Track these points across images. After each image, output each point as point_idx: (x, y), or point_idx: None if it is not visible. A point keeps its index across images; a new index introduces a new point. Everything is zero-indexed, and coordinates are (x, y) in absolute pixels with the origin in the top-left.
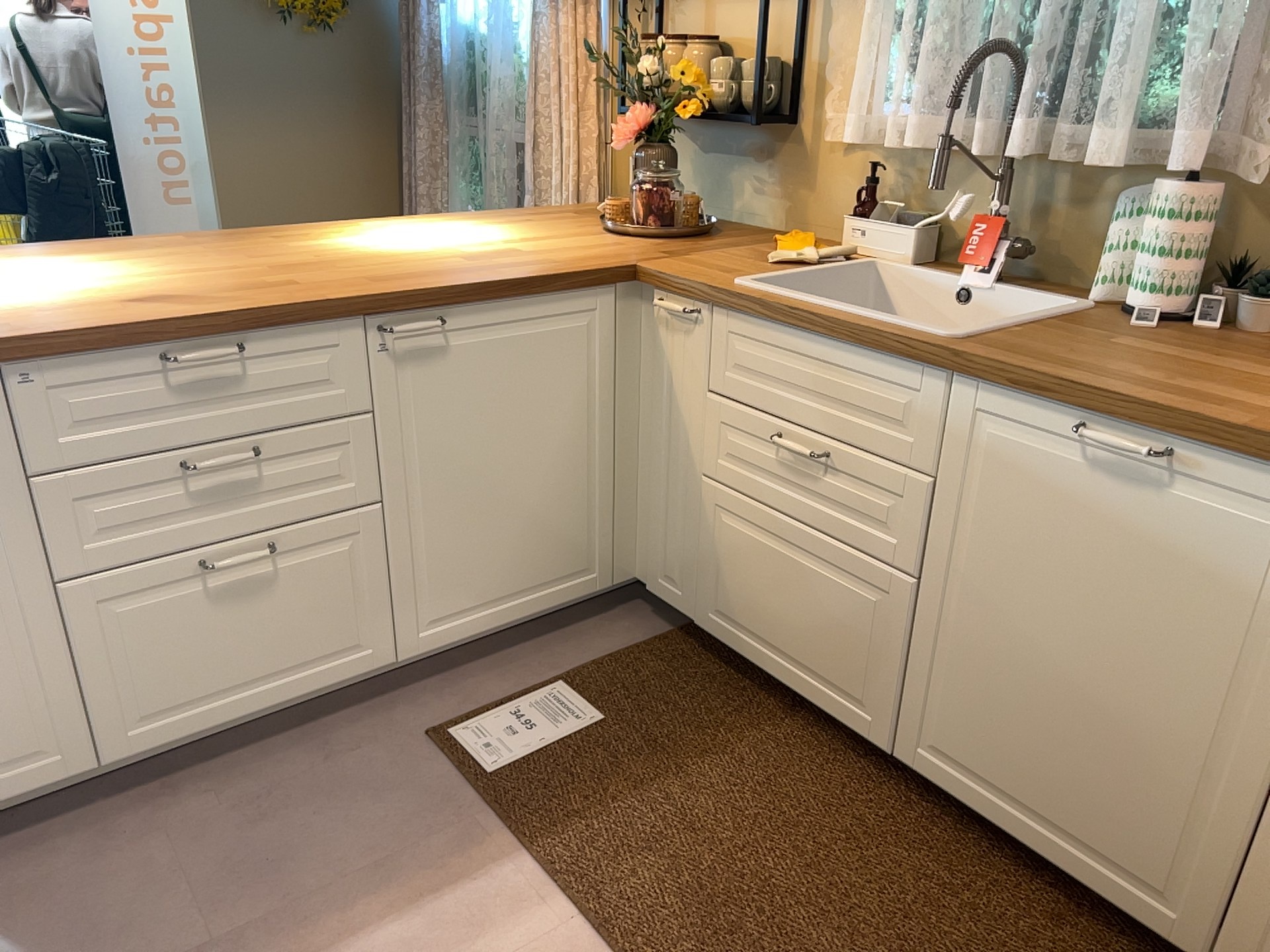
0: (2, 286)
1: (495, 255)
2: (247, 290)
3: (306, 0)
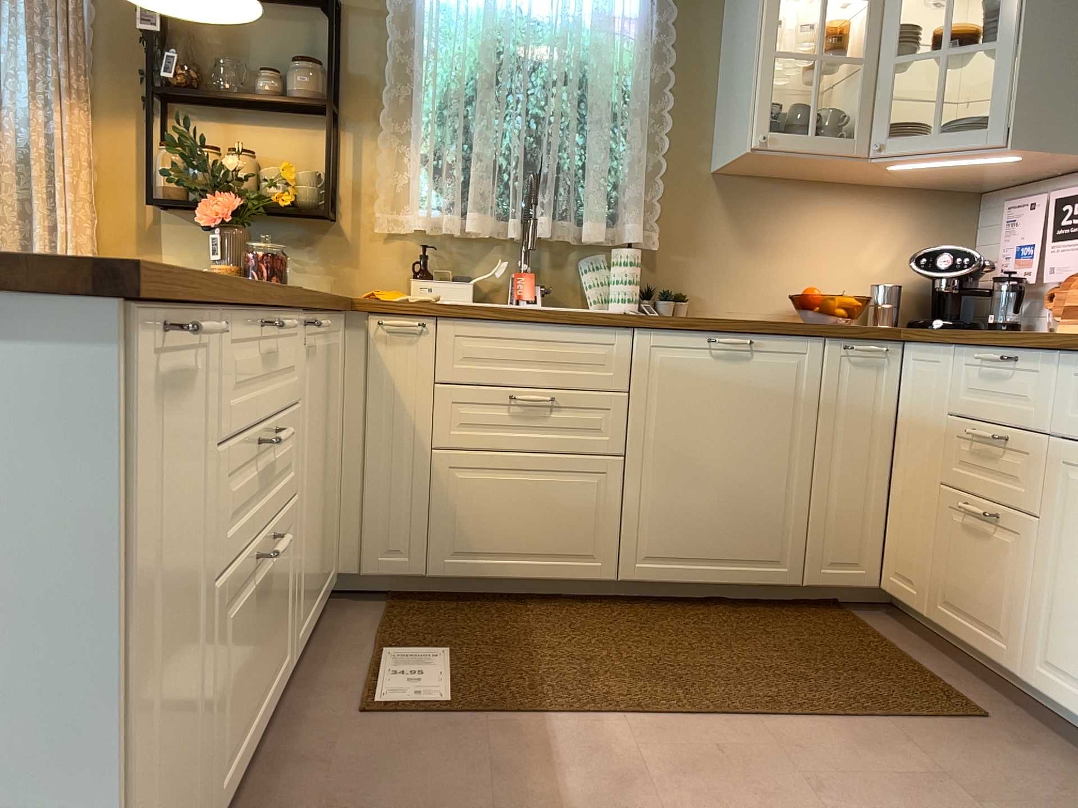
0: None
1: None
2: None
3: None
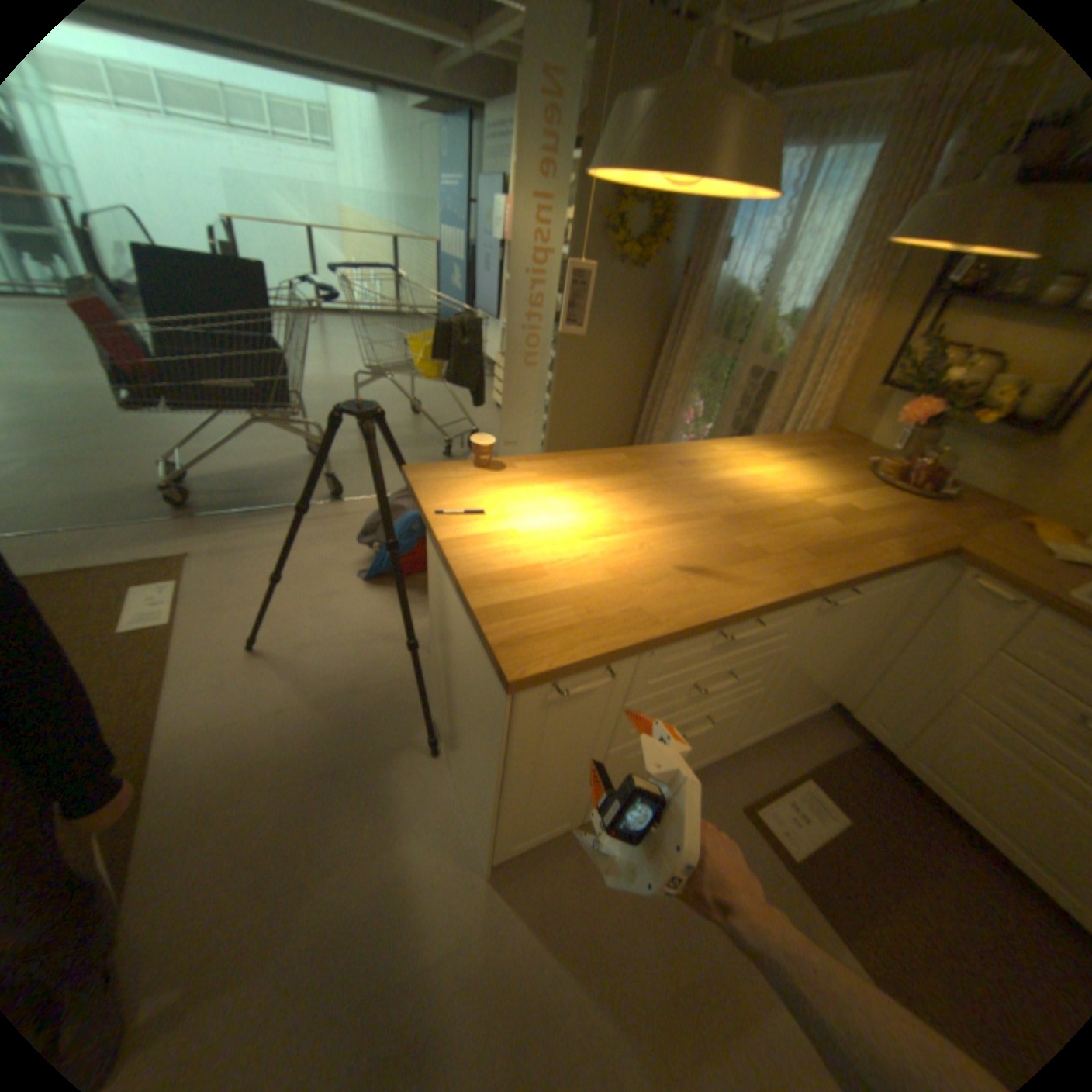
0: (575, 528)
1: (849, 515)
2: (742, 560)
3: (636, 247)
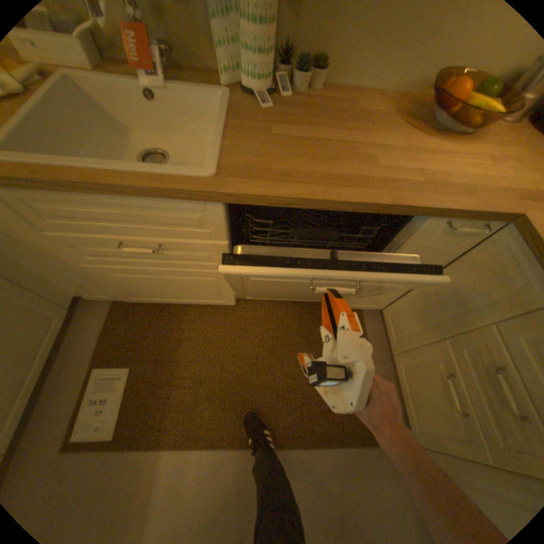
0: None
1: None
2: None
3: None
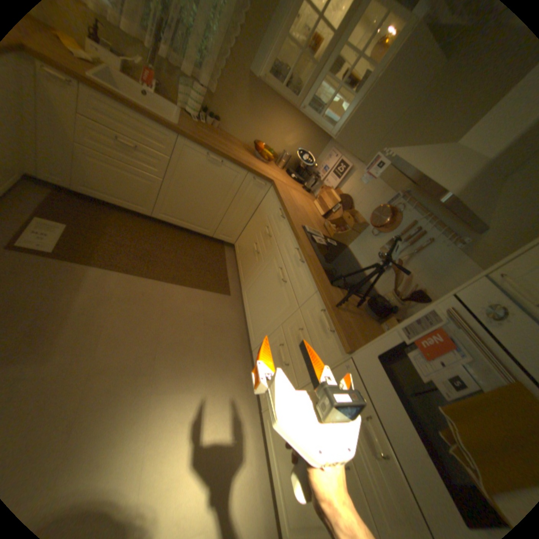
0: None
1: None
2: None
3: None
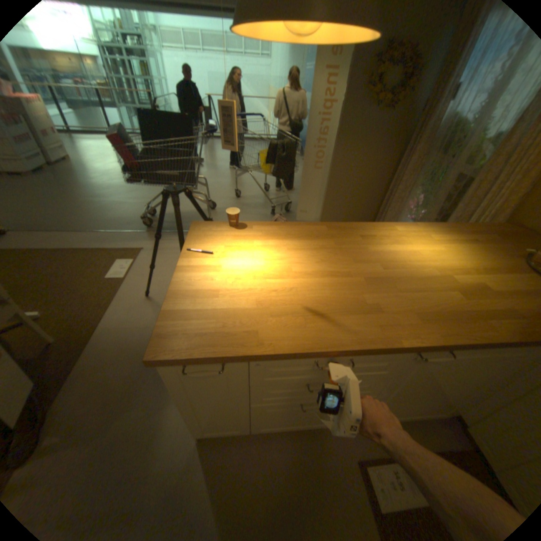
0: (258, 270)
1: (479, 292)
2: (358, 312)
3: (389, 94)
